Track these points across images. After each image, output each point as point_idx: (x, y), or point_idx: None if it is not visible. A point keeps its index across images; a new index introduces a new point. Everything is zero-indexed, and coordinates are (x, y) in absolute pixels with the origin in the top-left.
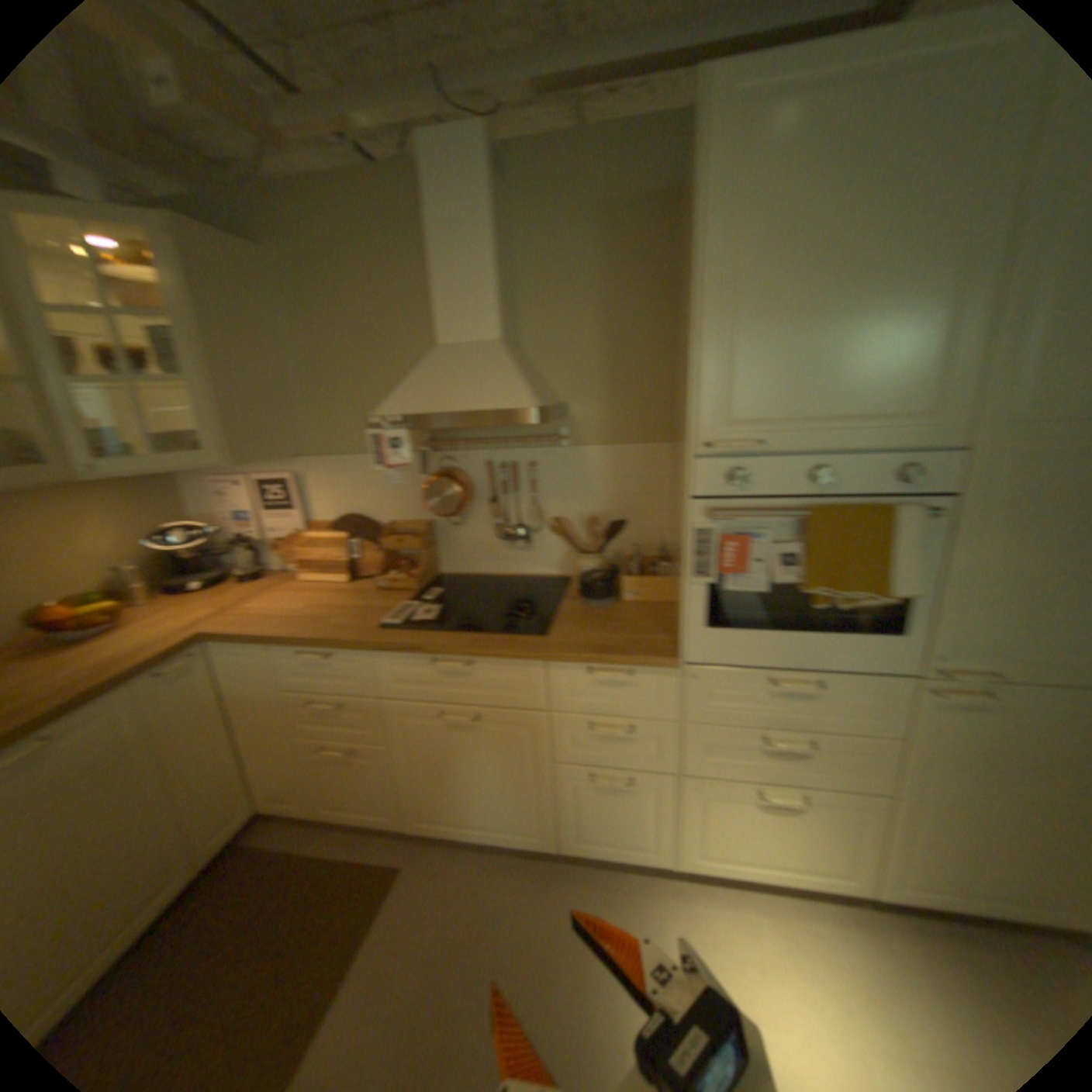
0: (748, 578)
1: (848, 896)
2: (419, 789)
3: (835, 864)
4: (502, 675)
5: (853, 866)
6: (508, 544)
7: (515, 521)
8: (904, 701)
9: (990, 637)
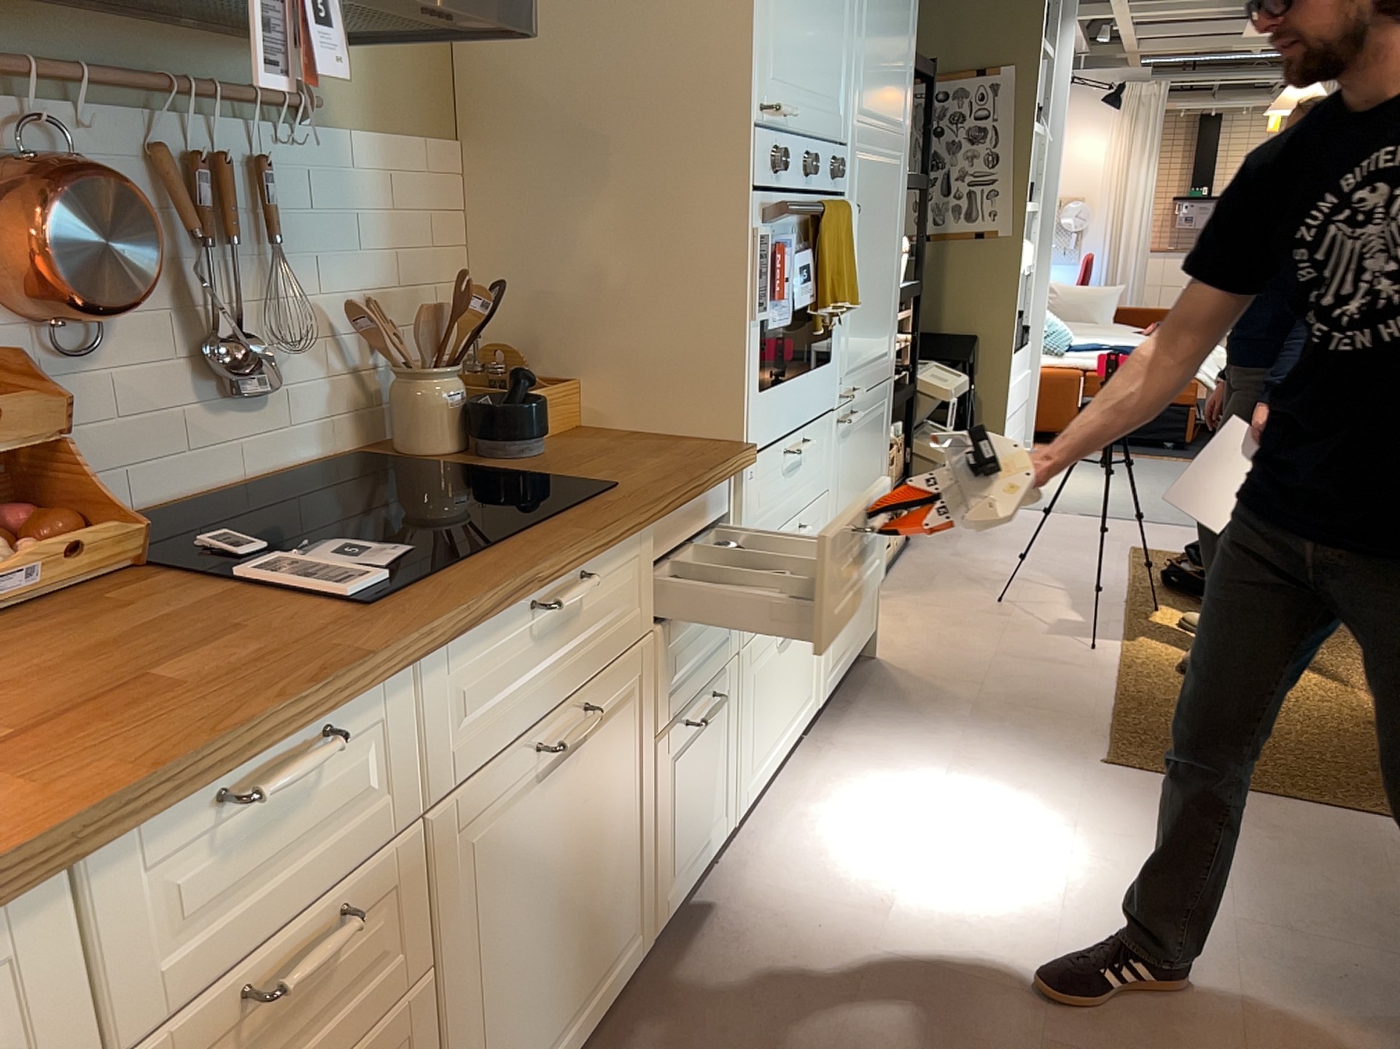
0: (781, 307)
1: (809, 721)
2: (480, 1037)
3: (806, 684)
4: (606, 586)
5: (812, 676)
6: (205, 398)
7: (220, 326)
8: (830, 440)
9: (853, 349)
